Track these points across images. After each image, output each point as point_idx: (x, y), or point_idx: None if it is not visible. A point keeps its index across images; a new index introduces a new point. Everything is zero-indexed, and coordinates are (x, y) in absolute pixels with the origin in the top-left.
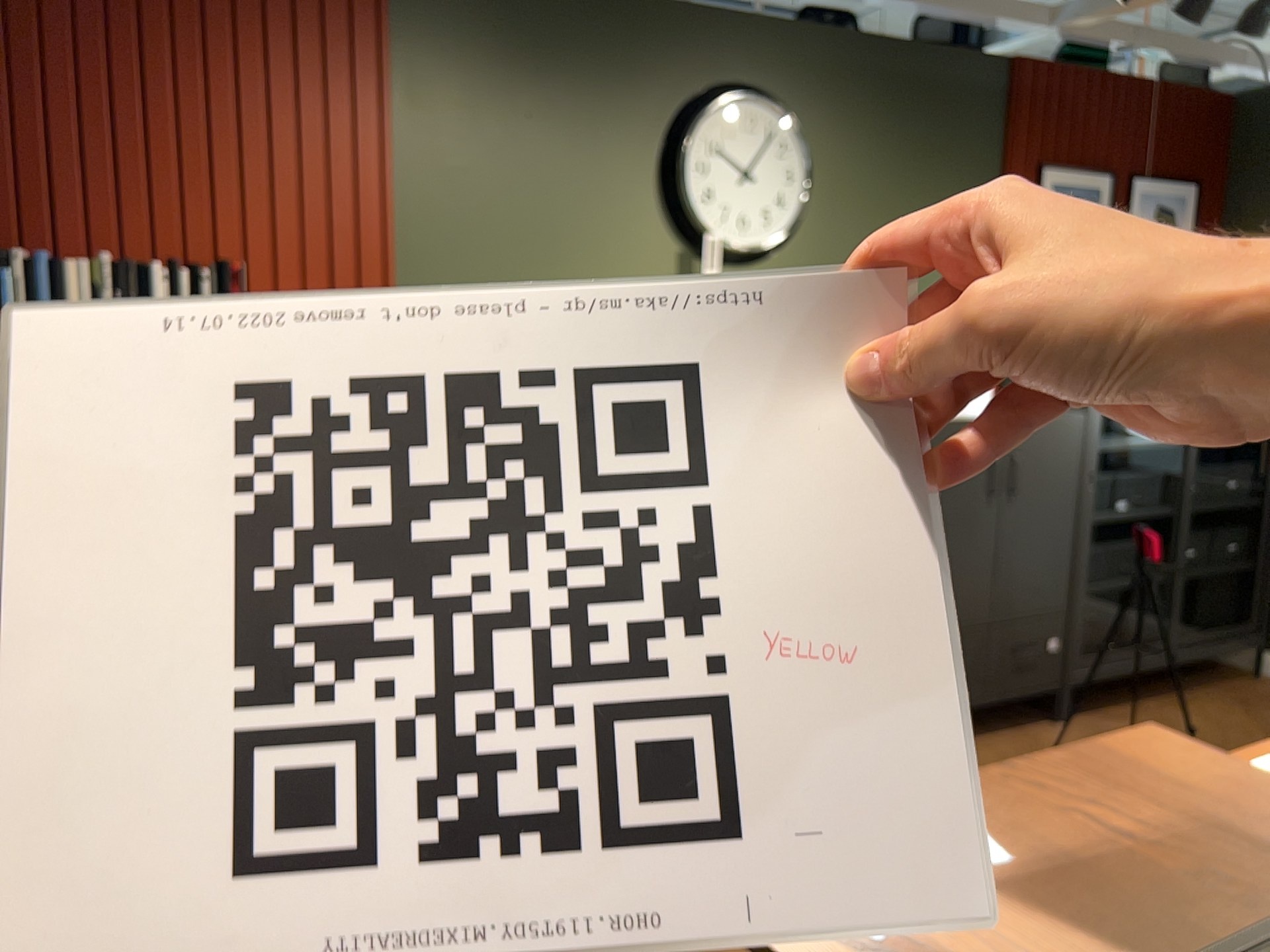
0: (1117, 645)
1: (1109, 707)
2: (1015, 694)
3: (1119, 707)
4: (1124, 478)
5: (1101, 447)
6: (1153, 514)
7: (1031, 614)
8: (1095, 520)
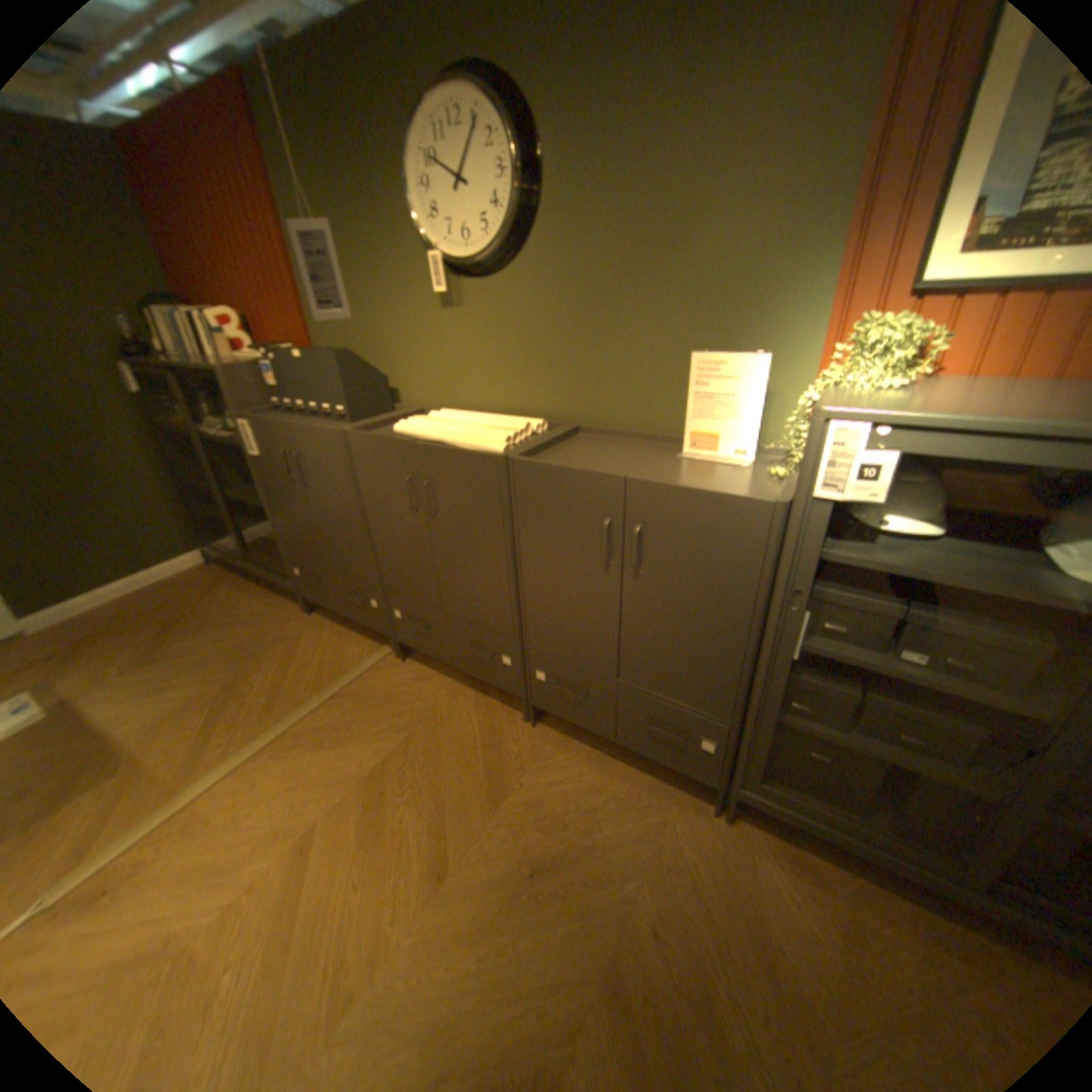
0: (899, 811)
1: (825, 855)
2: (649, 754)
3: (842, 867)
4: (925, 619)
5: (842, 558)
6: (973, 696)
7: (670, 699)
8: (815, 650)
